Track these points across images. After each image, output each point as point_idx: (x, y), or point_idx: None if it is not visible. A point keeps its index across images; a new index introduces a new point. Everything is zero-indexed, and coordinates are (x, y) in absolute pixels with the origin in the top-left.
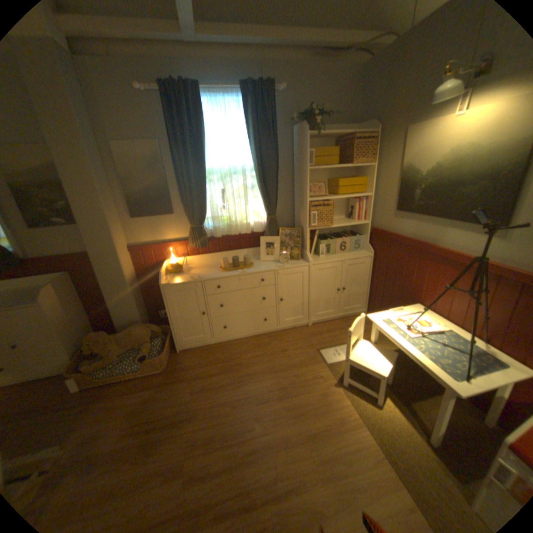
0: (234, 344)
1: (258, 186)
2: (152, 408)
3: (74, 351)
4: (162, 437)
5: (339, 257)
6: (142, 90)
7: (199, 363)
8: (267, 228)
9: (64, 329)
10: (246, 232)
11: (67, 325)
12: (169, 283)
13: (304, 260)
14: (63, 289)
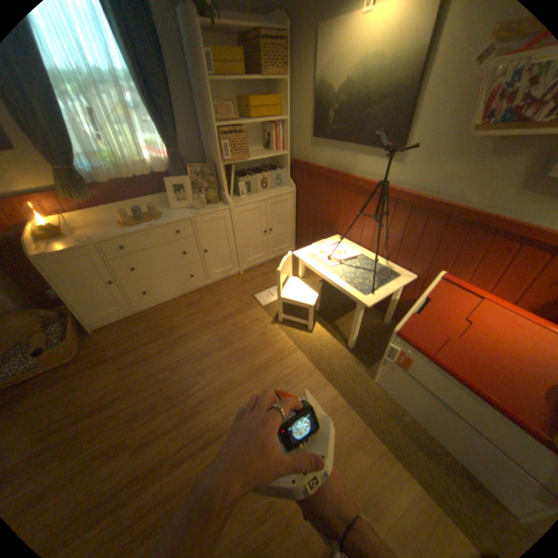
0: (161, 308)
1: (145, 105)
2: (72, 399)
3: None
4: (93, 422)
5: (261, 195)
6: None
7: (121, 338)
8: (171, 165)
9: None
10: (142, 173)
11: None
12: (44, 252)
13: (224, 202)
14: None
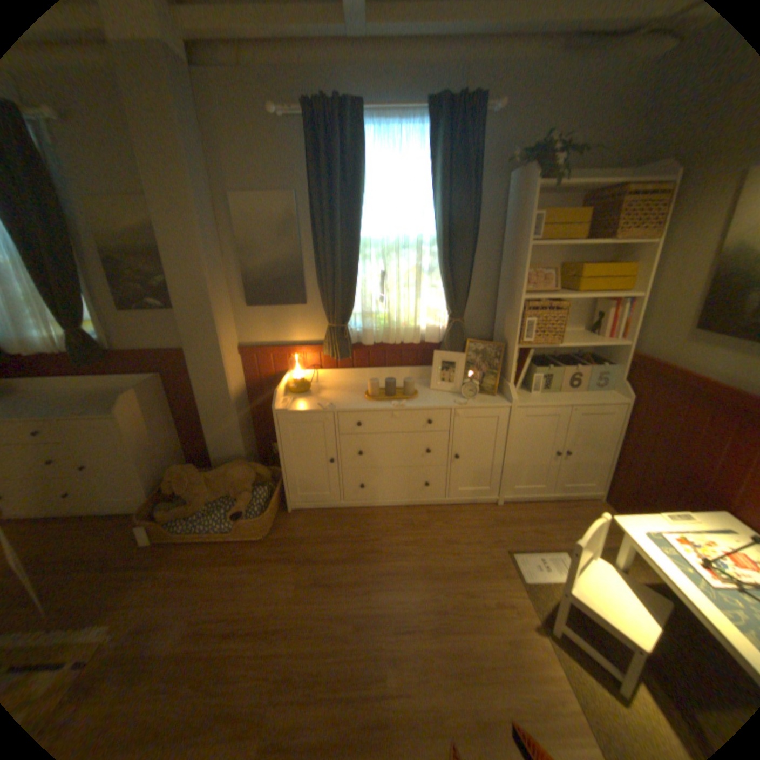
0: (374, 514)
1: (441, 270)
2: (238, 598)
3: (155, 485)
4: (243, 653)
5: (567, 398)
6: (280, 115)
7: (317, 536)
8: (448, 337)
9: (144, 453)
10: (412, 341)
11: (148, 449)
12: (287, 408)
13: (505, 396)
14: (149, 397)
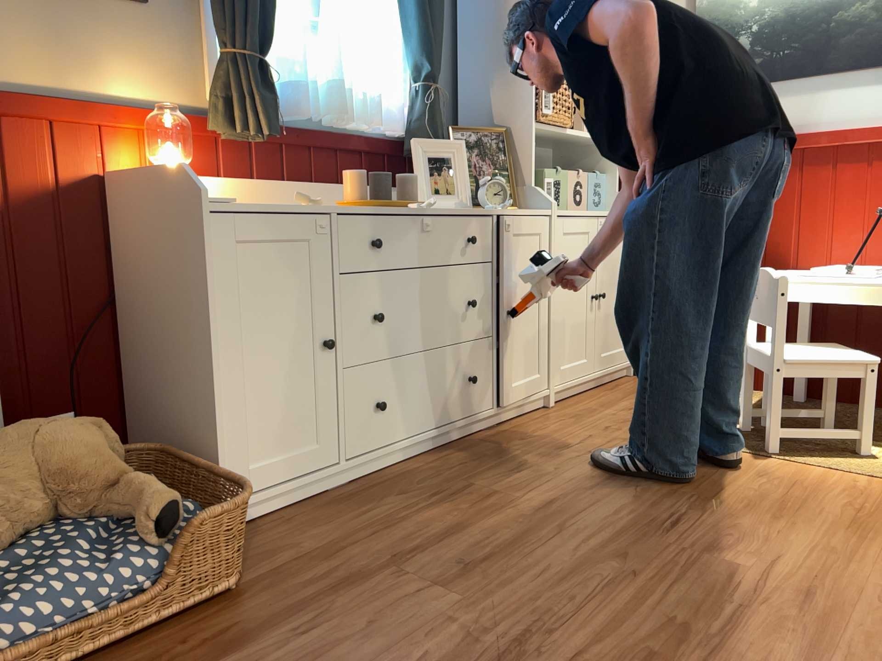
0: (405, 471)
1: None
2: None
3: None
4: None
5: (583, 212)
6: None
7: (354, 529)
8: (428, 114)
9: None
10: (370, 121)
11: None
12: (232, 199)
13: (526, 209)
14: None
